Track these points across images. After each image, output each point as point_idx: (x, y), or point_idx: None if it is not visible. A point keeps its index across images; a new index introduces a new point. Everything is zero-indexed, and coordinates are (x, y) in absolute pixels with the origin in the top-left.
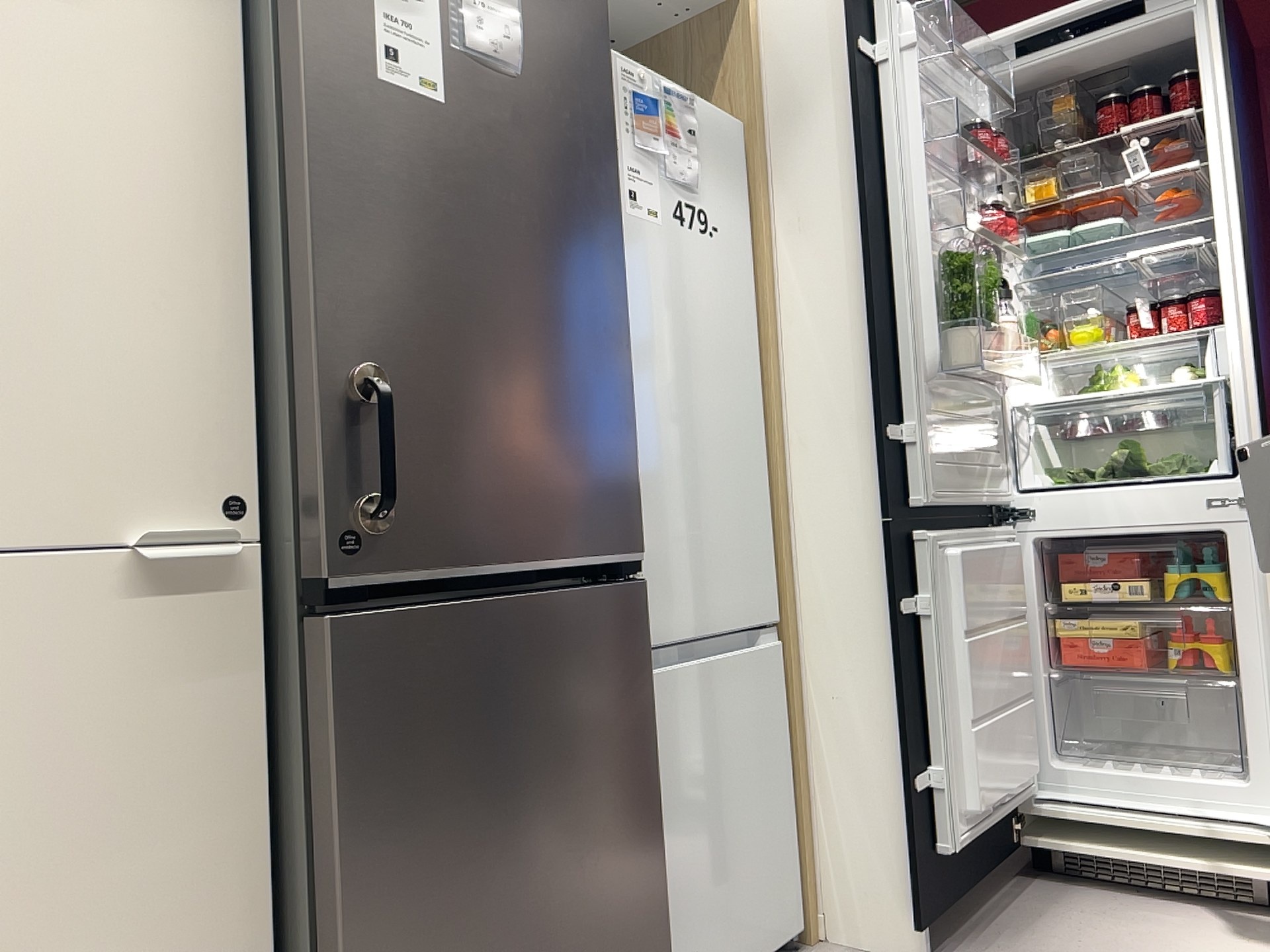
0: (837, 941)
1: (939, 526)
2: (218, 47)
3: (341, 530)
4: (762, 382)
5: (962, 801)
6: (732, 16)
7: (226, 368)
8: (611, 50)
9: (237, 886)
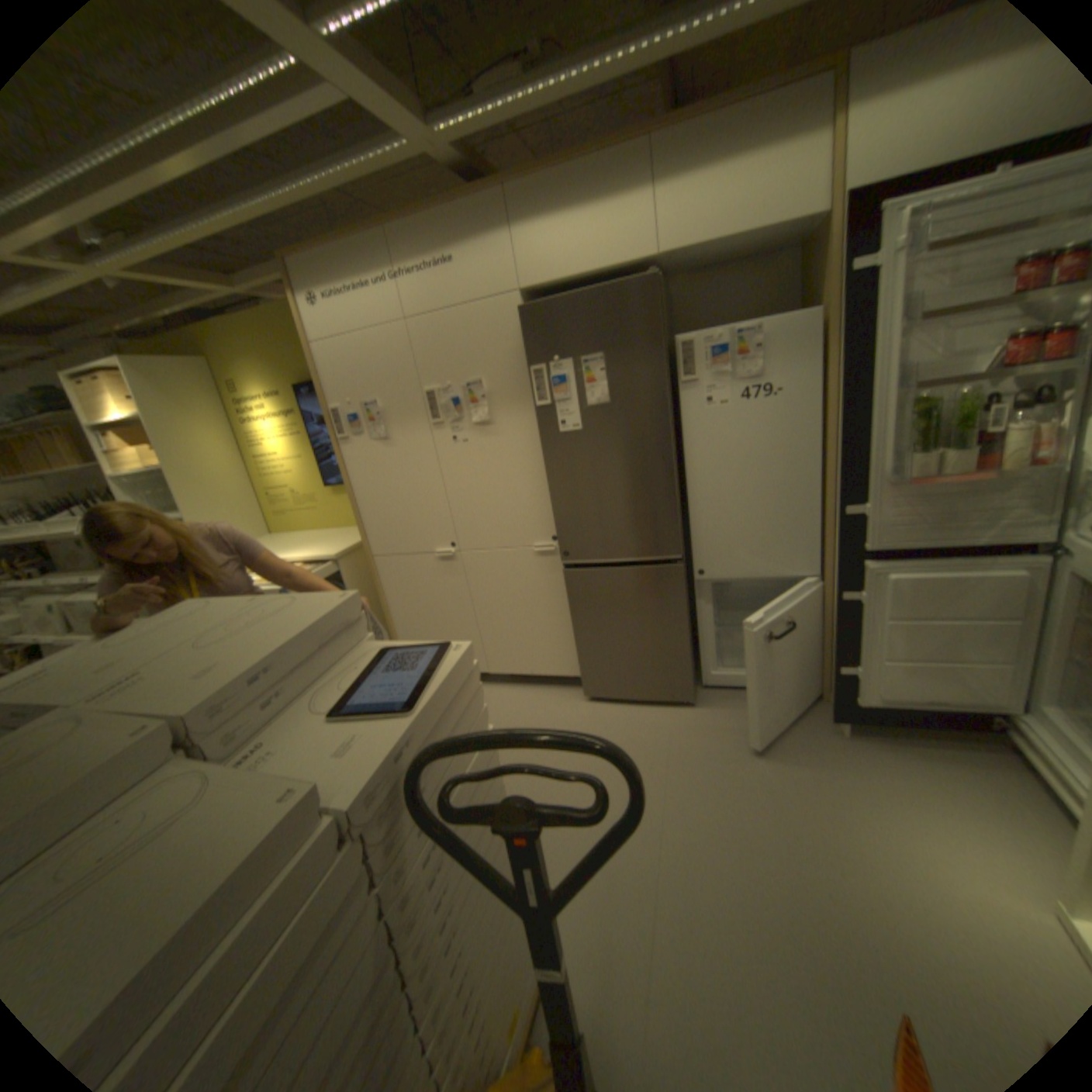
0: (831, 708)
1: (911, 557)
2: (536, 427)
3: (565, 550)
4: (826, 458)
5: (877, 690)
6: (830, 224)
7: (549, 507)
8: (696, 333)
9: (566, 613)
